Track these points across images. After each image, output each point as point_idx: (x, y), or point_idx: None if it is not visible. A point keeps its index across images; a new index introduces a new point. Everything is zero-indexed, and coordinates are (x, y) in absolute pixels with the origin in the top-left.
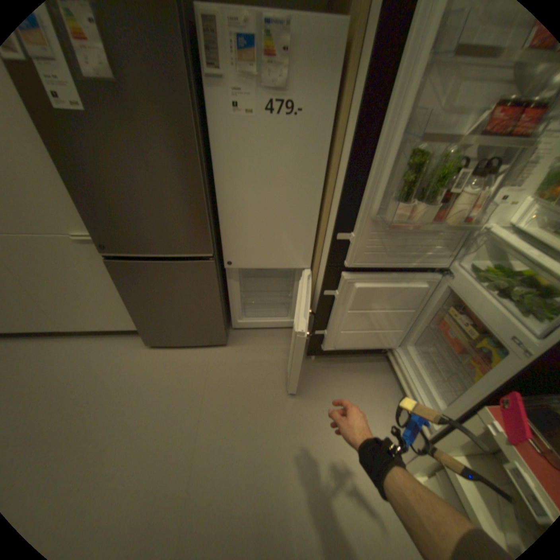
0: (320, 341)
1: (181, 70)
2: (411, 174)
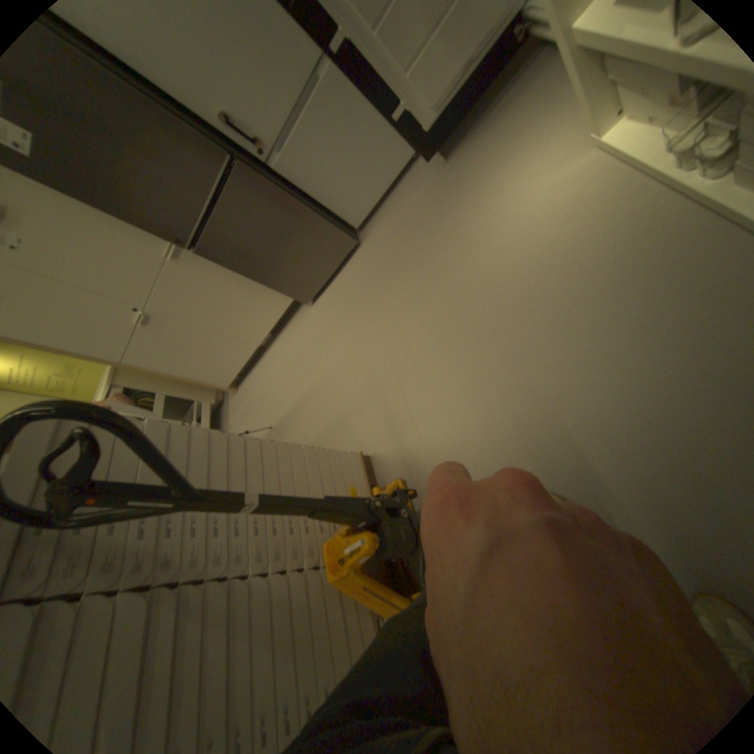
0: (416, 122)
1: None
2: None
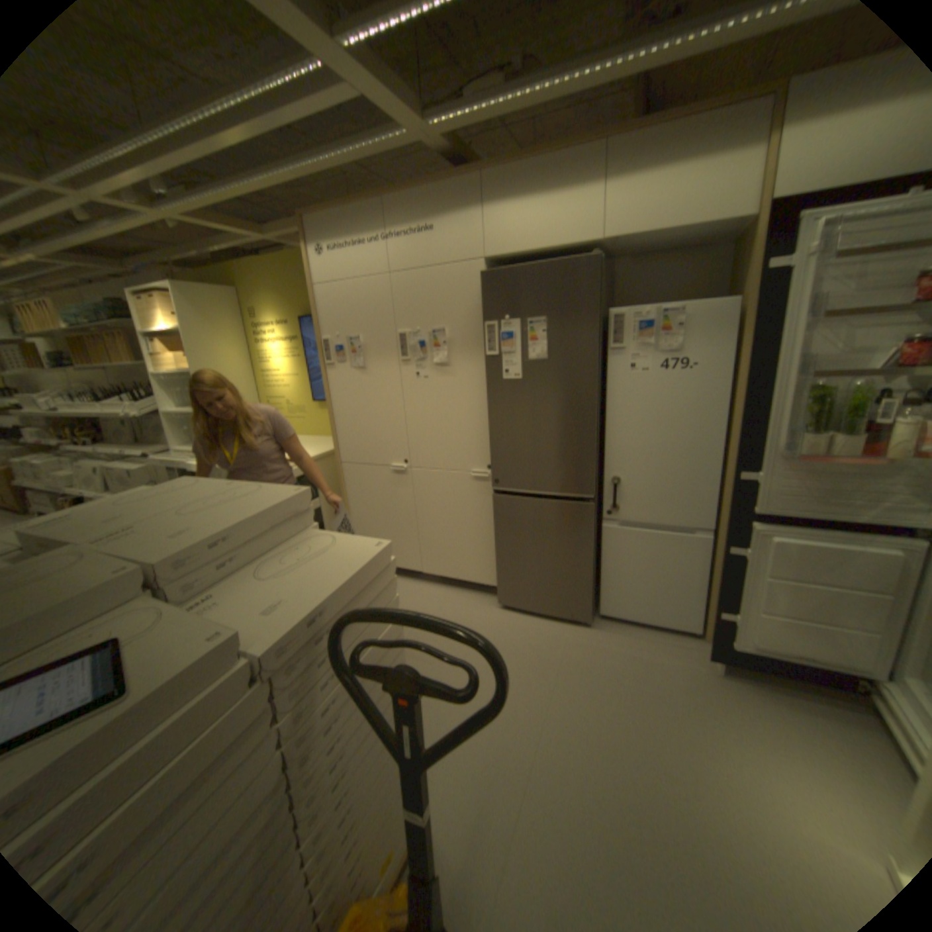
0: (732, 638)
1: (594, 349)
2: (824, 410)
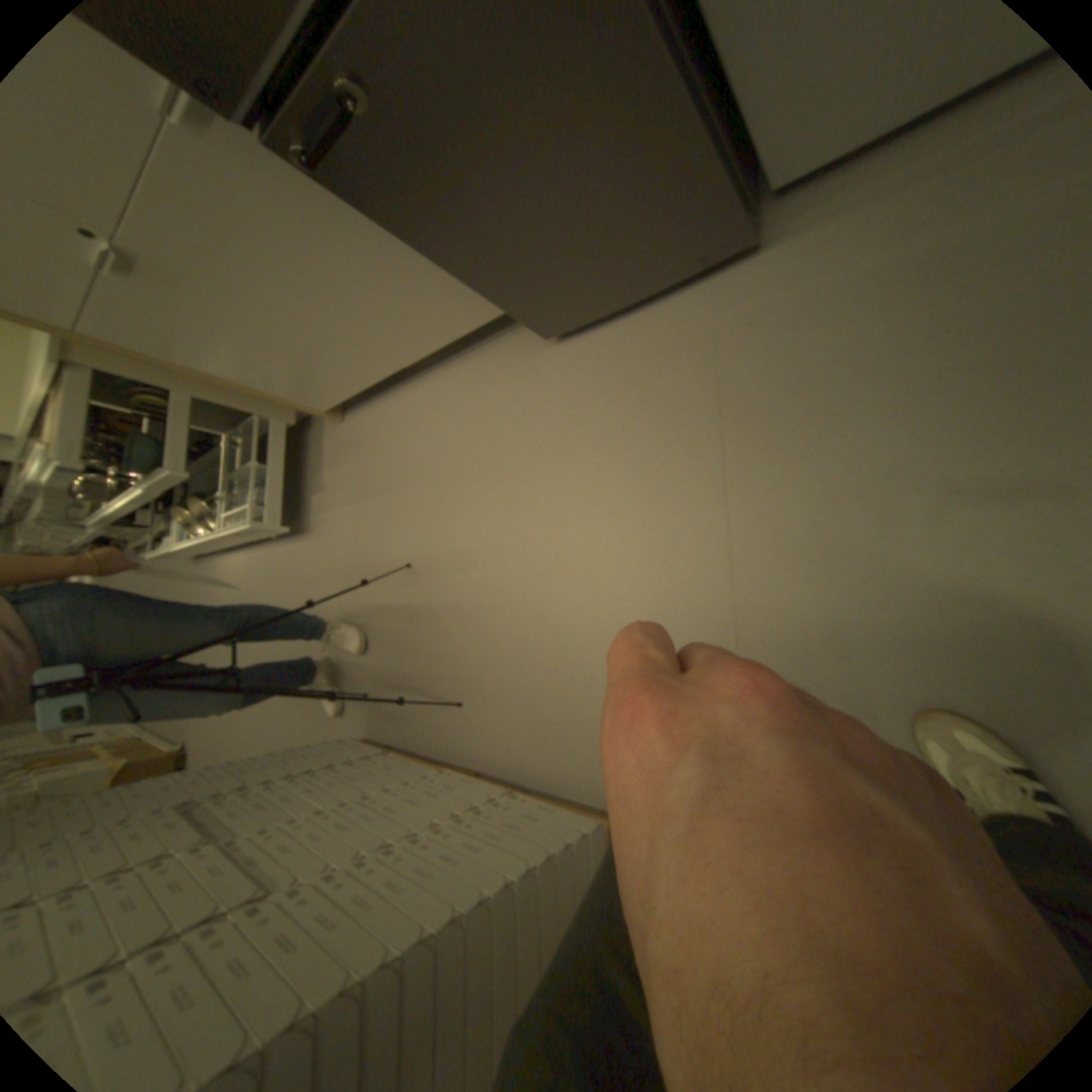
0: None
1: None
2: None
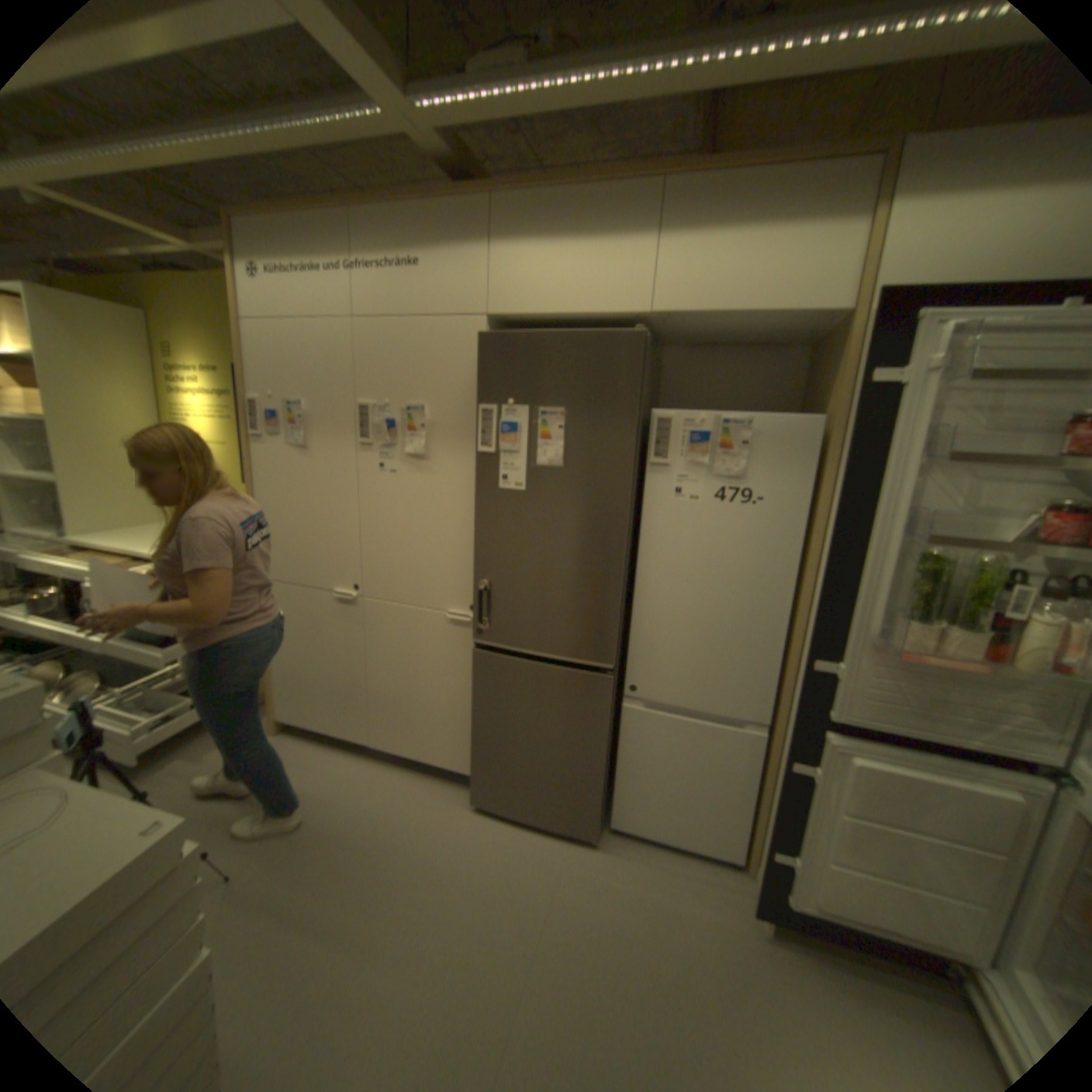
0: (787, 888)
1: (627, 462)
2: (932, 587)
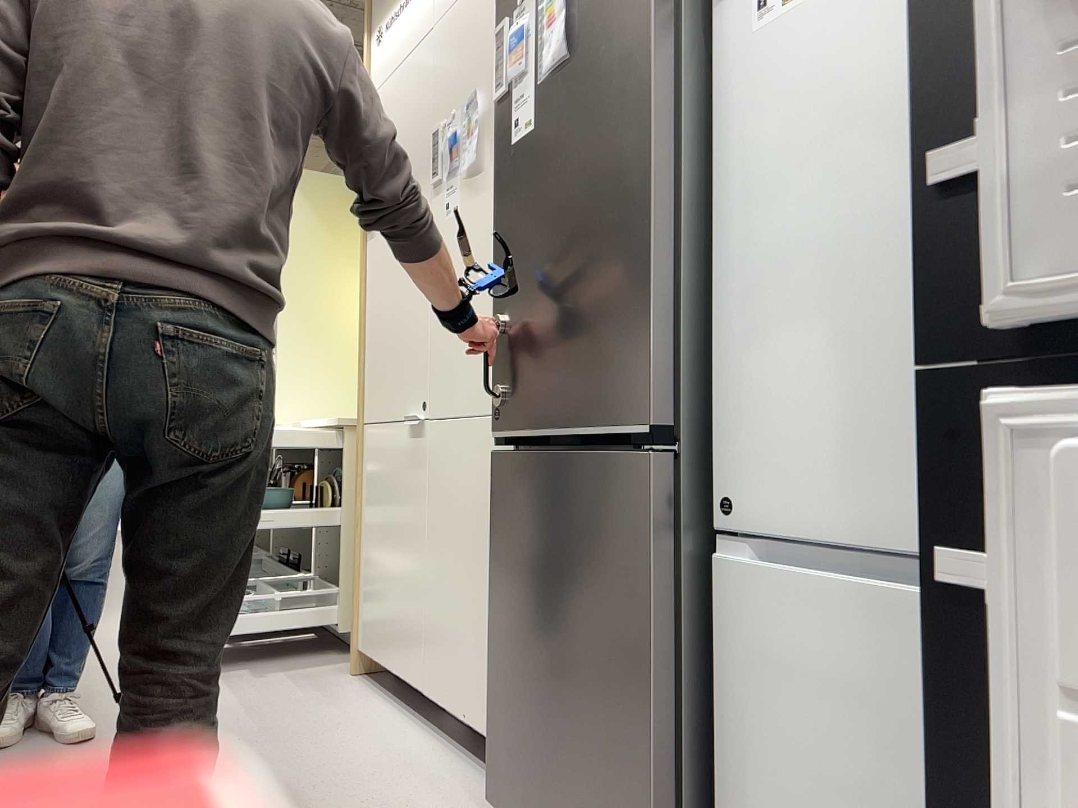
0: None
1: None
2: None
